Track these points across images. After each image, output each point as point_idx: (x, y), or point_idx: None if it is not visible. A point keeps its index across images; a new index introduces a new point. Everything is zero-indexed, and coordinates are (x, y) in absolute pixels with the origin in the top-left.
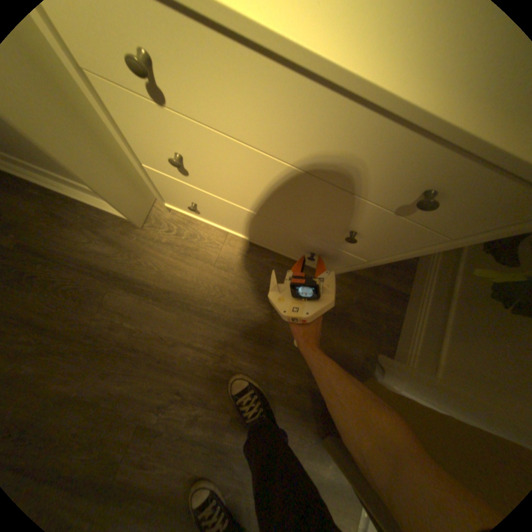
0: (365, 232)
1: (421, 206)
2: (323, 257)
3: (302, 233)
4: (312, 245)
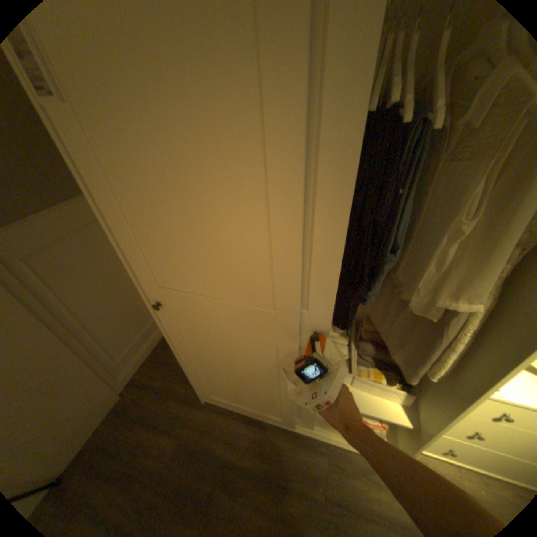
0: None
1: None
2: None
3: None
4: None
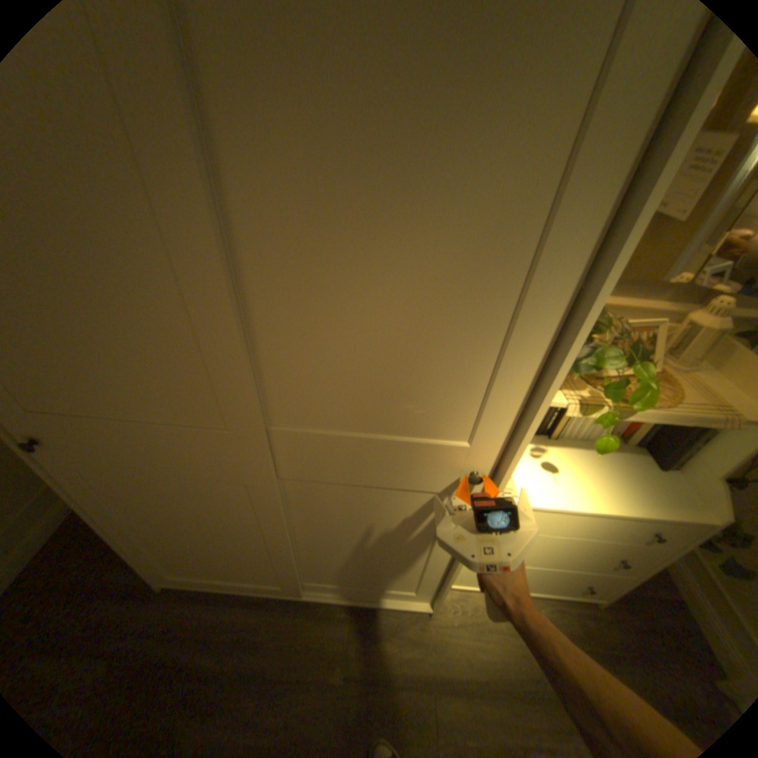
0: (631, 560)
1: (657, 541)
2: (601, 588)
3: (583, 574)
4: (591, 580)
